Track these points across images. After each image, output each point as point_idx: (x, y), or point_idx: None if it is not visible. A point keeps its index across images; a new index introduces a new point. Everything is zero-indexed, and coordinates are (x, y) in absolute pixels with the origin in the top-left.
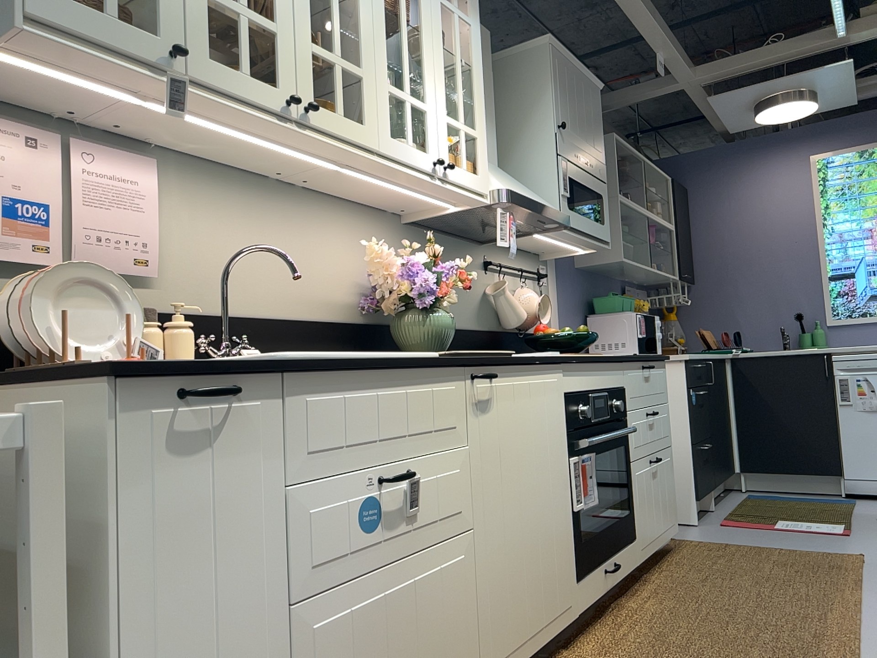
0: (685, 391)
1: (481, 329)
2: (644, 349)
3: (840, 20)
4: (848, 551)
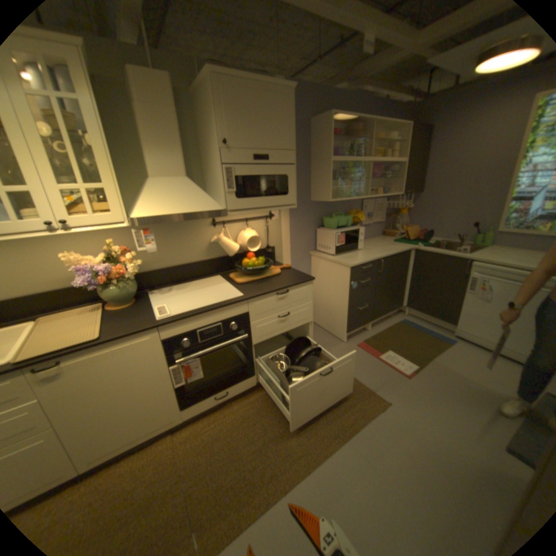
0: (348, 282)
1: (209, 259)
2: (341, 251)
3: None
4: (388, 398)
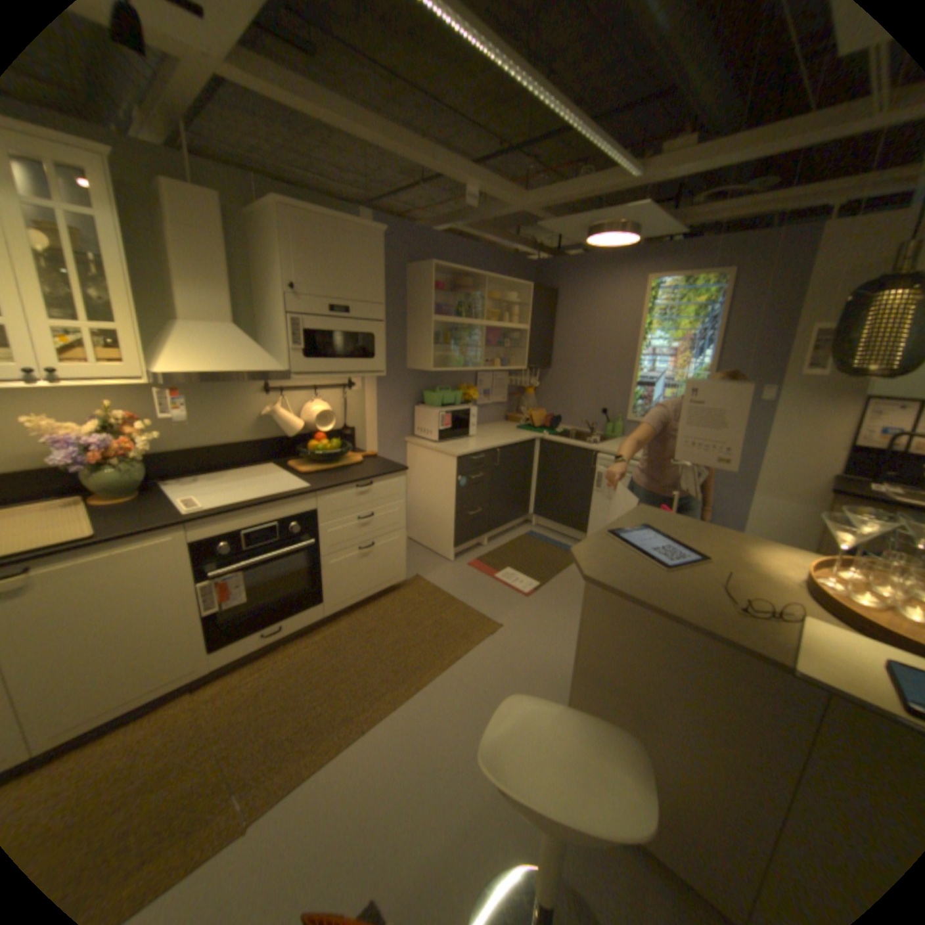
0: (455, 477)
1: (257, 439)
2: (446, 437)
3: (630, 160)
4: (500, 619)
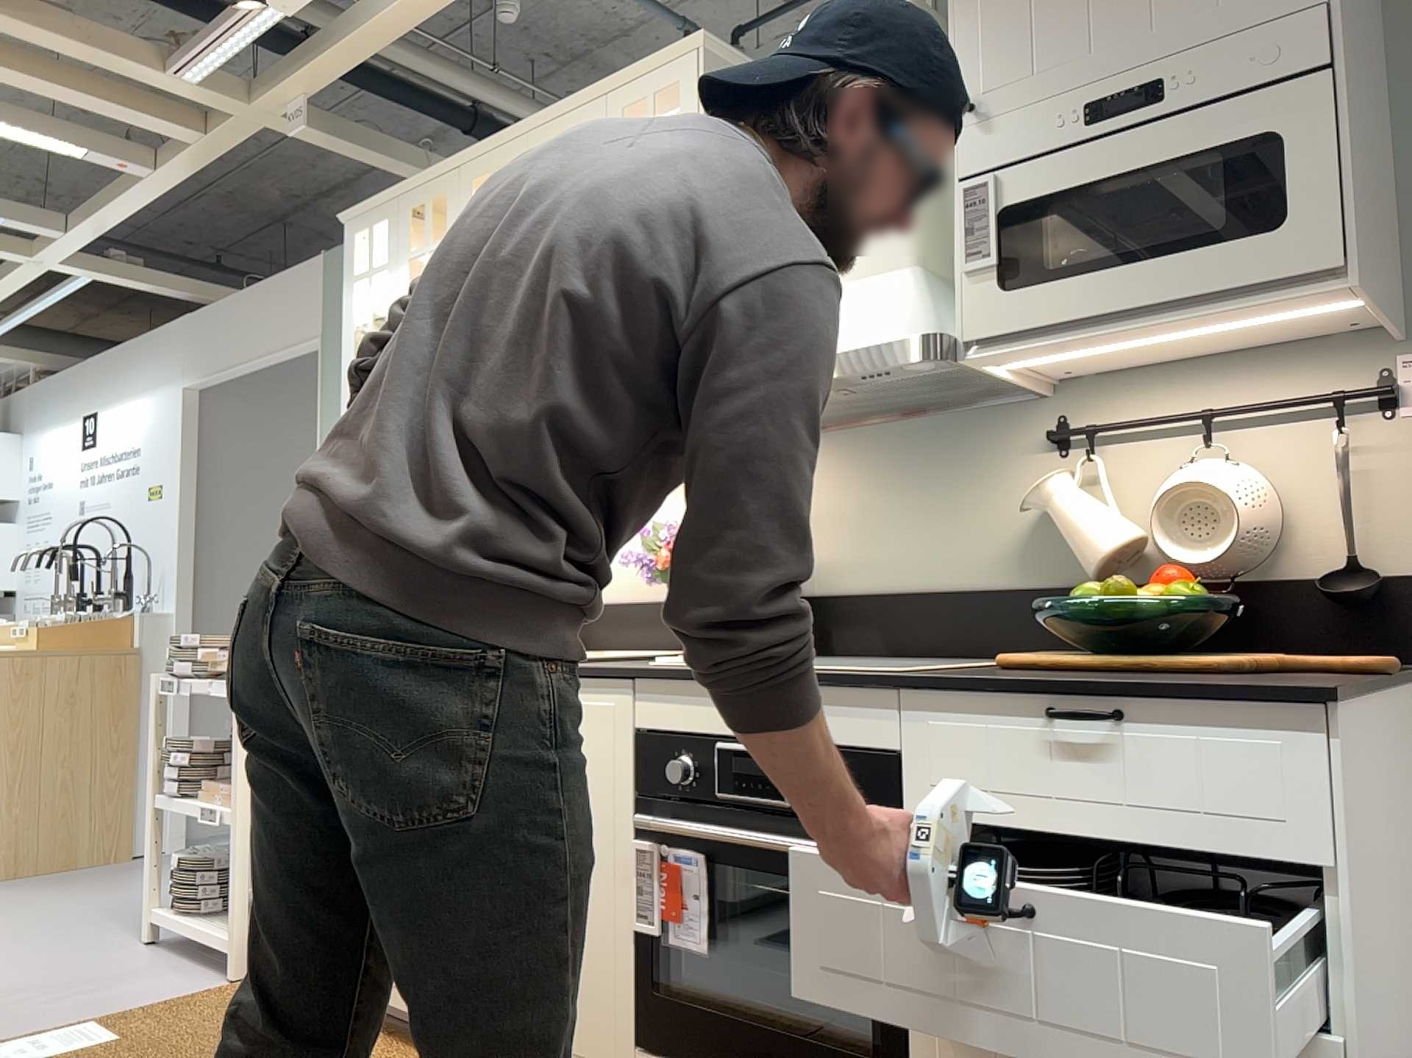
0: None
1: (1022, 585)
2: None
3: None
4: None
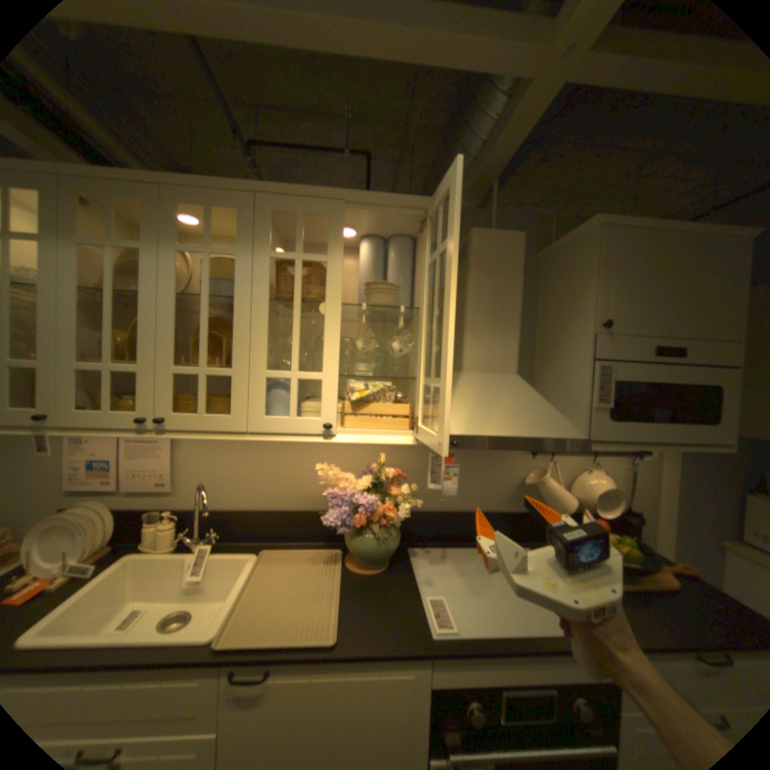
0: None
1: (513, 511)
2: None
3: None
4: None
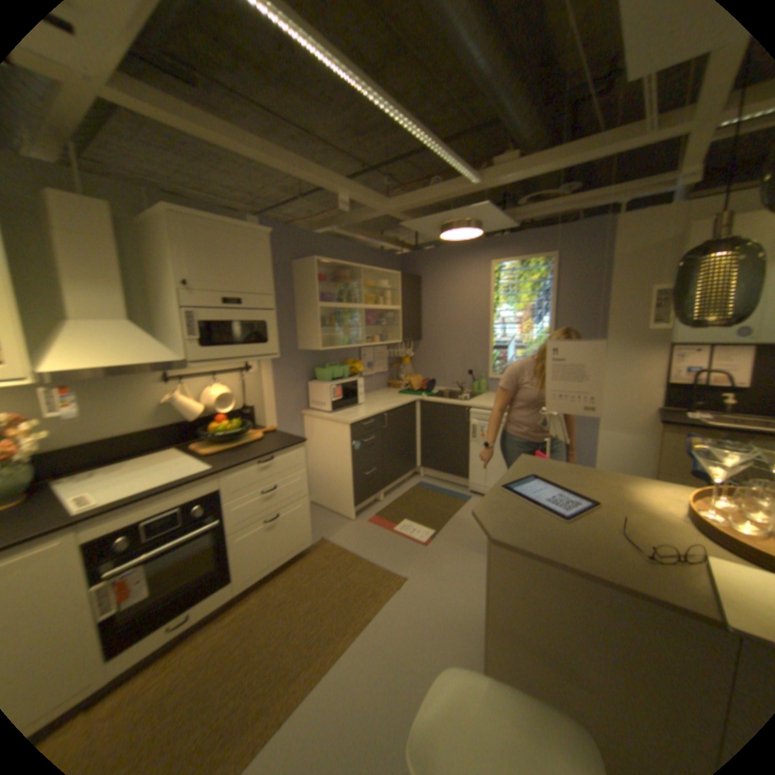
0: (348, 443)
1: (154, 428)
2: (337, 407)
3: (468, 171)
4: (402, 573)
